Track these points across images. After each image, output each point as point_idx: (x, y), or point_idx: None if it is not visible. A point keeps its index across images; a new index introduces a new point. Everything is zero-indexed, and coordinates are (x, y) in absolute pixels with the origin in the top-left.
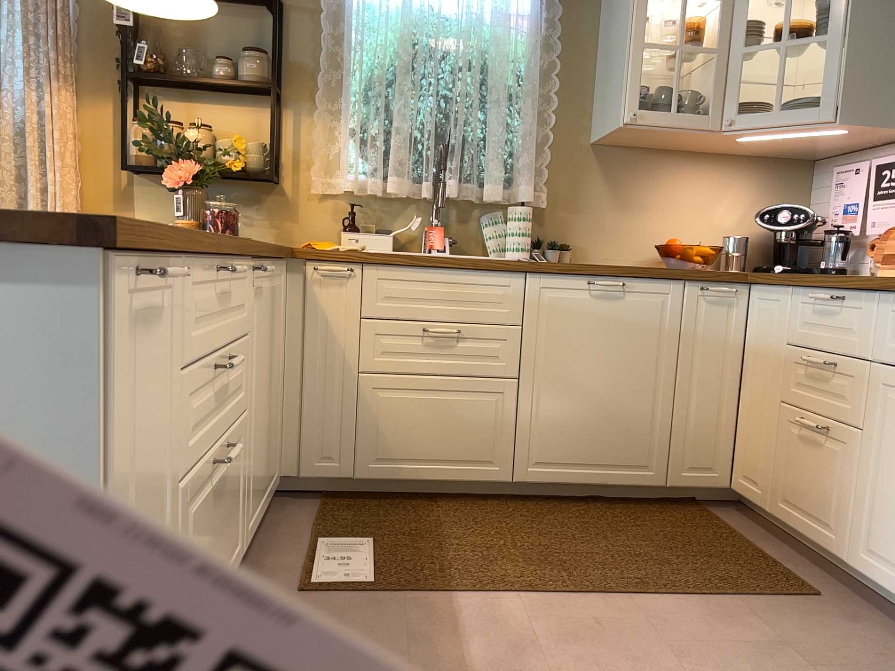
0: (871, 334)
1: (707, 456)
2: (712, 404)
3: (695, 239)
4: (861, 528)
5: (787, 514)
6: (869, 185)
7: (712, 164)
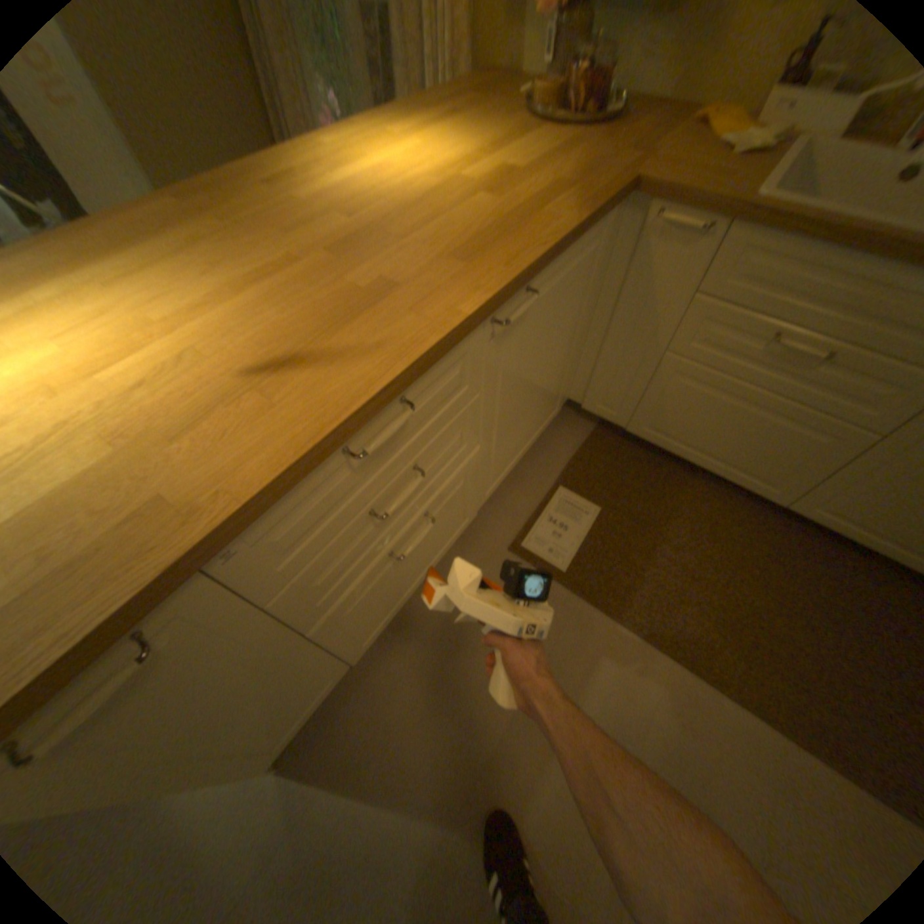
0: None
1: None
2: None
3: None
4: None
5: None
6: None
7: None
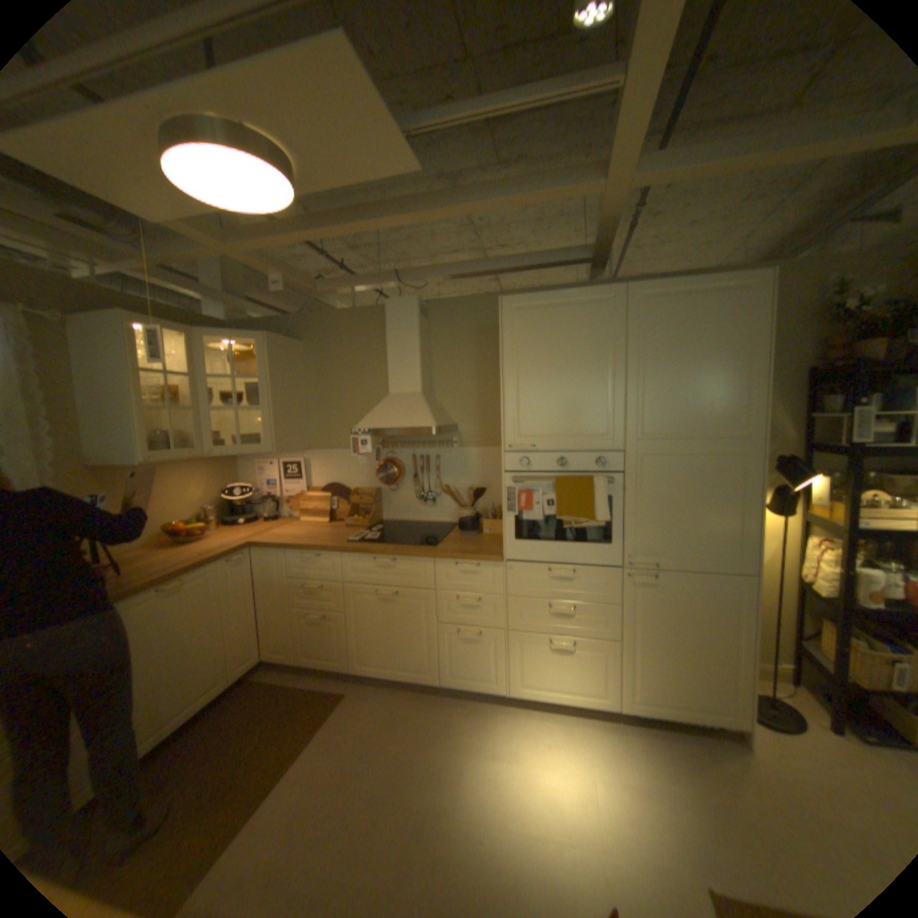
0: (338, 571)
1: (245, 654)
2: (242, 625)
3: (178, 516)
4: (352, 657)
5: (306, 664)
6: (276, 470)
7: (179, 465)
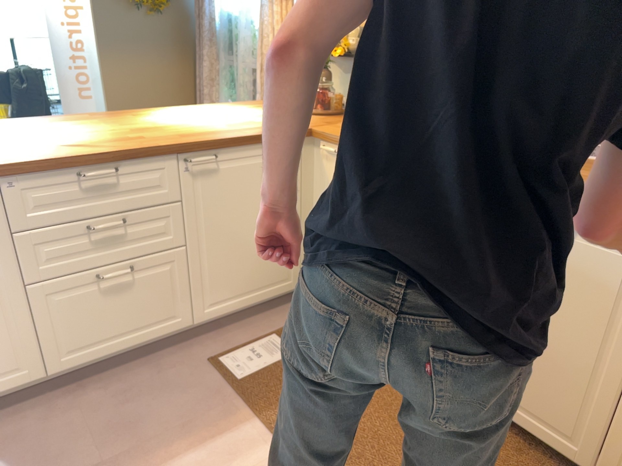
0: None
1: None
2: None
3: None
4: None
5: None
6: None
7: None
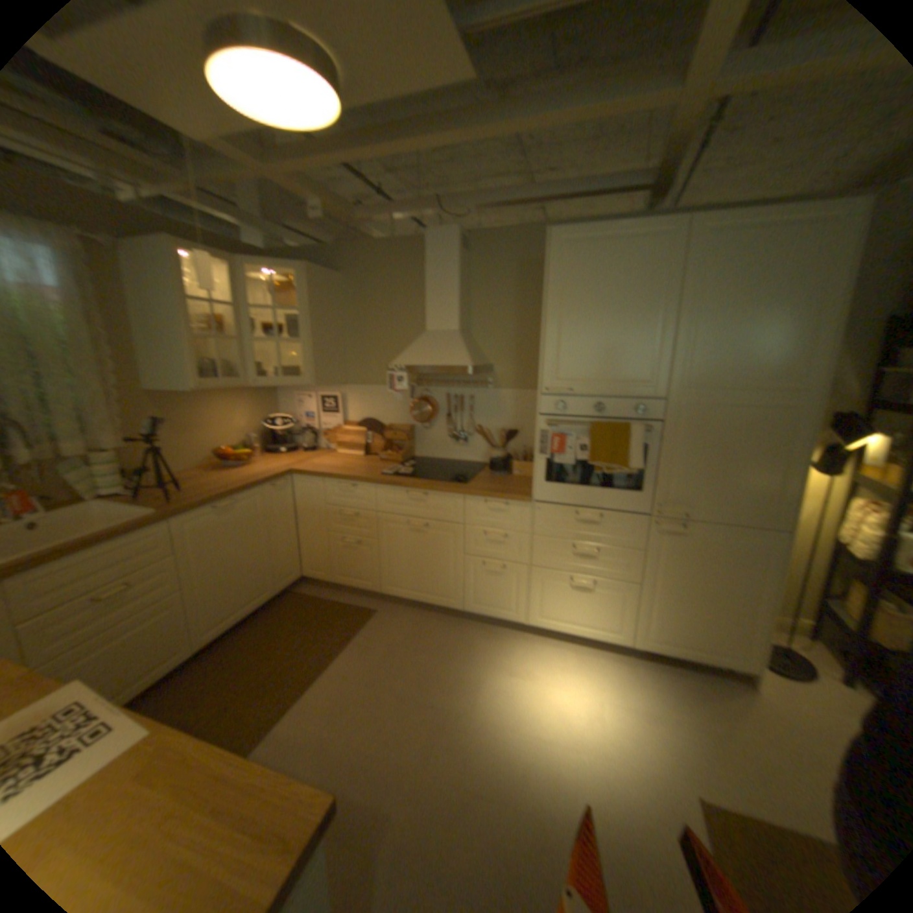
0: (375, 502)
1: (291, 569)
2: (288, 543)
3: (229, 442)
4: (385, 579)
5: (344, 582)
6: (316, 404)
7: (228, 395)
